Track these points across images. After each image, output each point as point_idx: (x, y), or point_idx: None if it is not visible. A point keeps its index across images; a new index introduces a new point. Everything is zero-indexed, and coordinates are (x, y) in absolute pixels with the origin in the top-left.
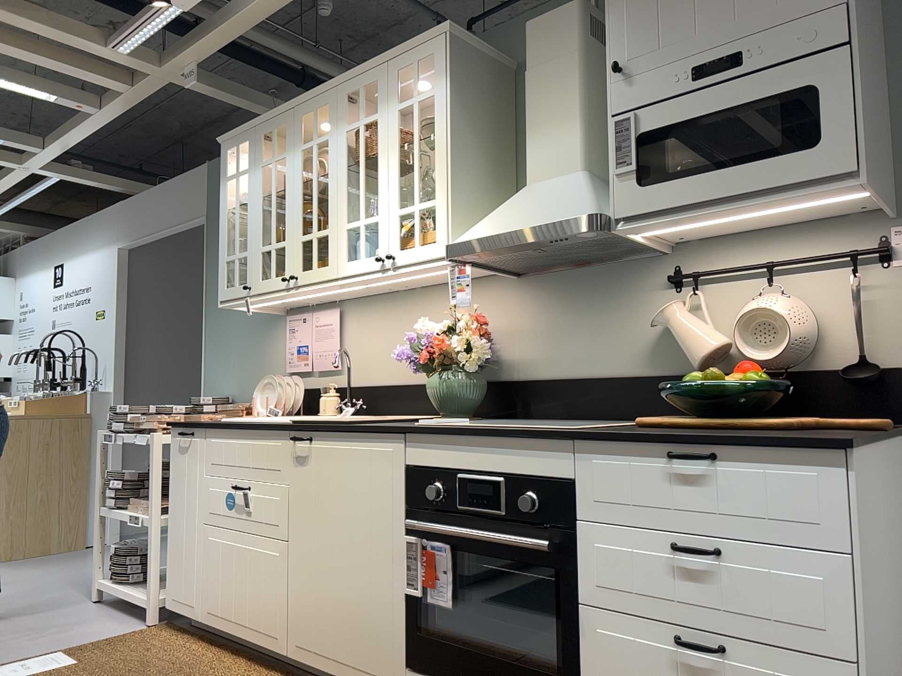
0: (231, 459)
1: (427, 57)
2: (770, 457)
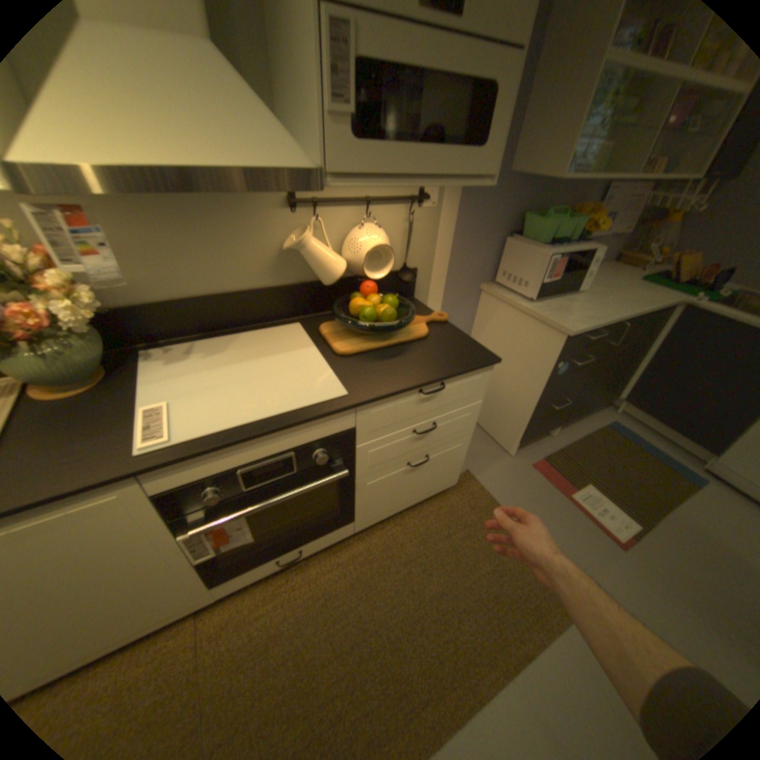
0: None
1: None
2: (466, 375)
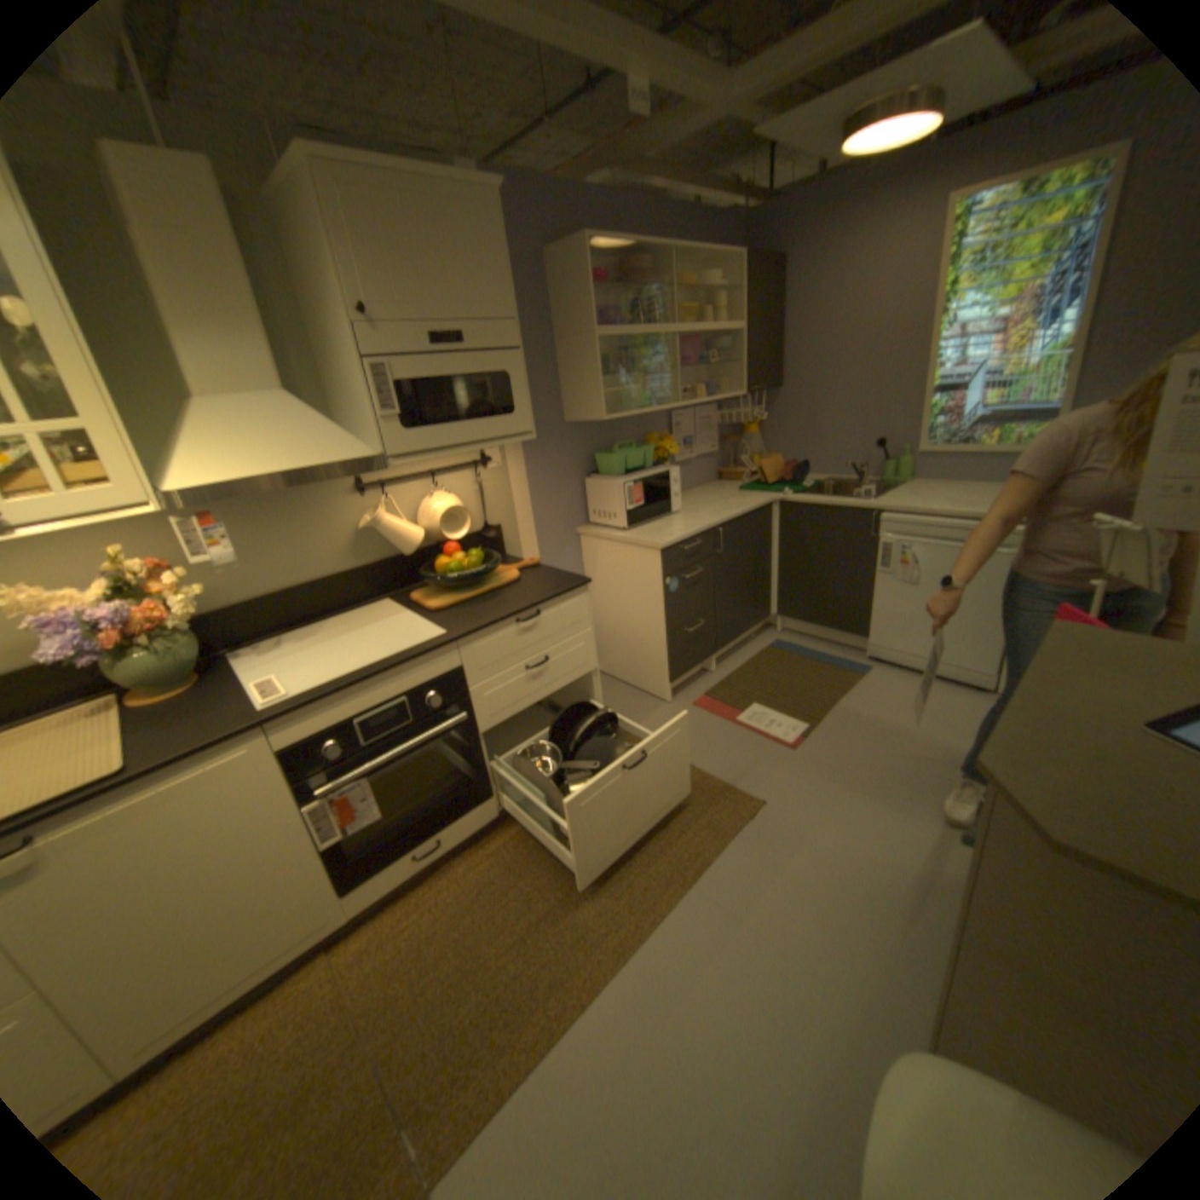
0: None
1: None
2: (561, 600)
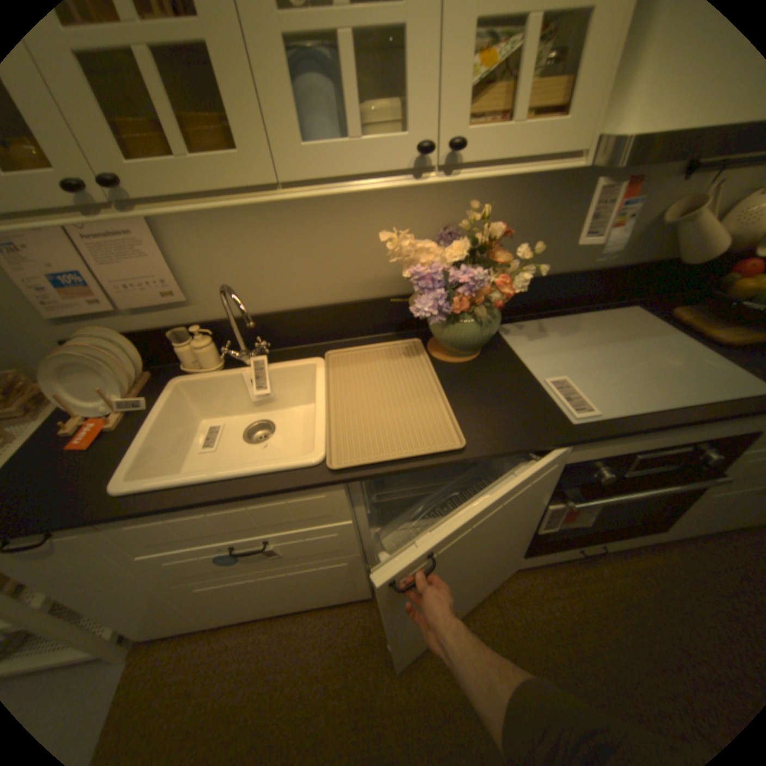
0: (201, 532)
1: None
2: None
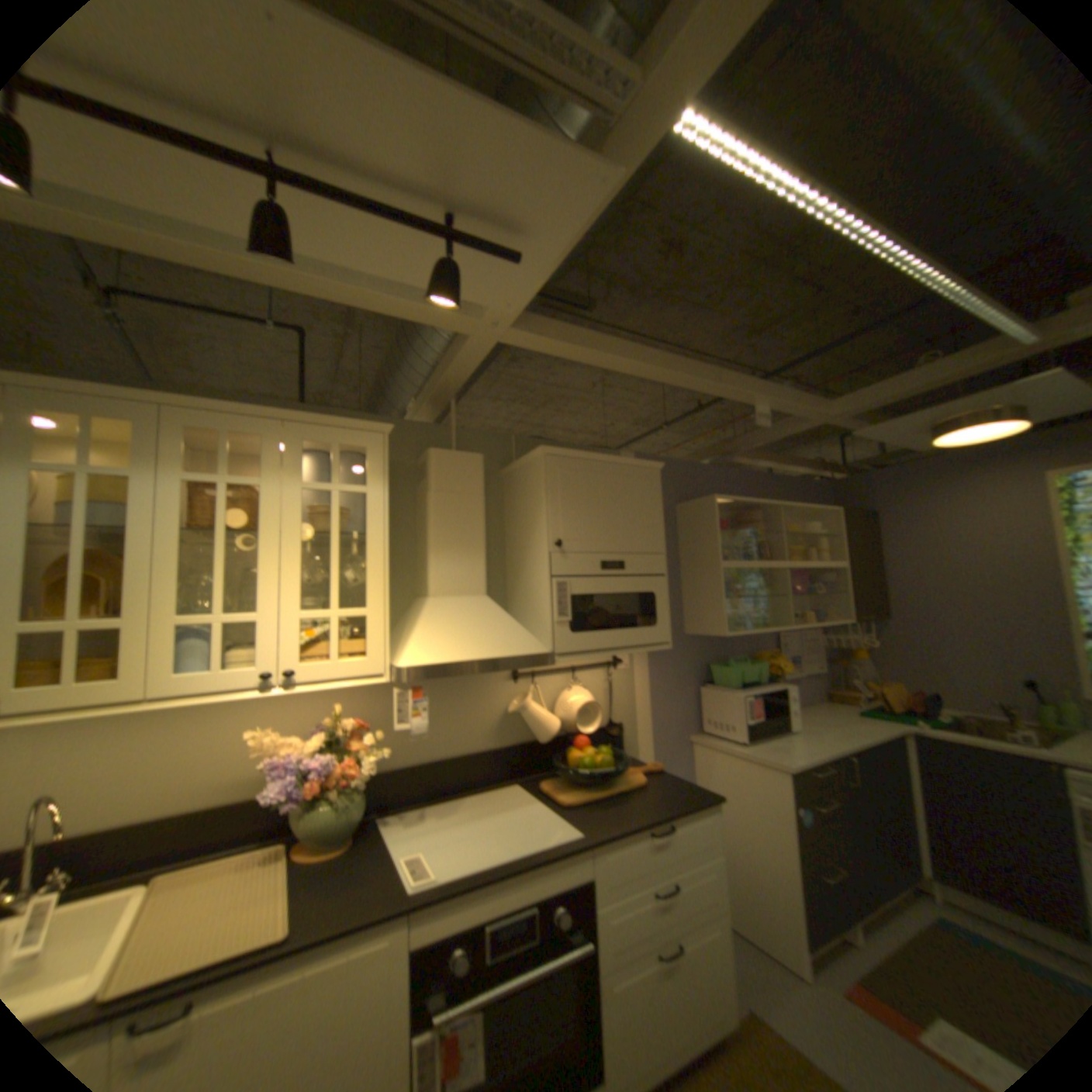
0: None
1: (358, 446)
2: (696, 820)
